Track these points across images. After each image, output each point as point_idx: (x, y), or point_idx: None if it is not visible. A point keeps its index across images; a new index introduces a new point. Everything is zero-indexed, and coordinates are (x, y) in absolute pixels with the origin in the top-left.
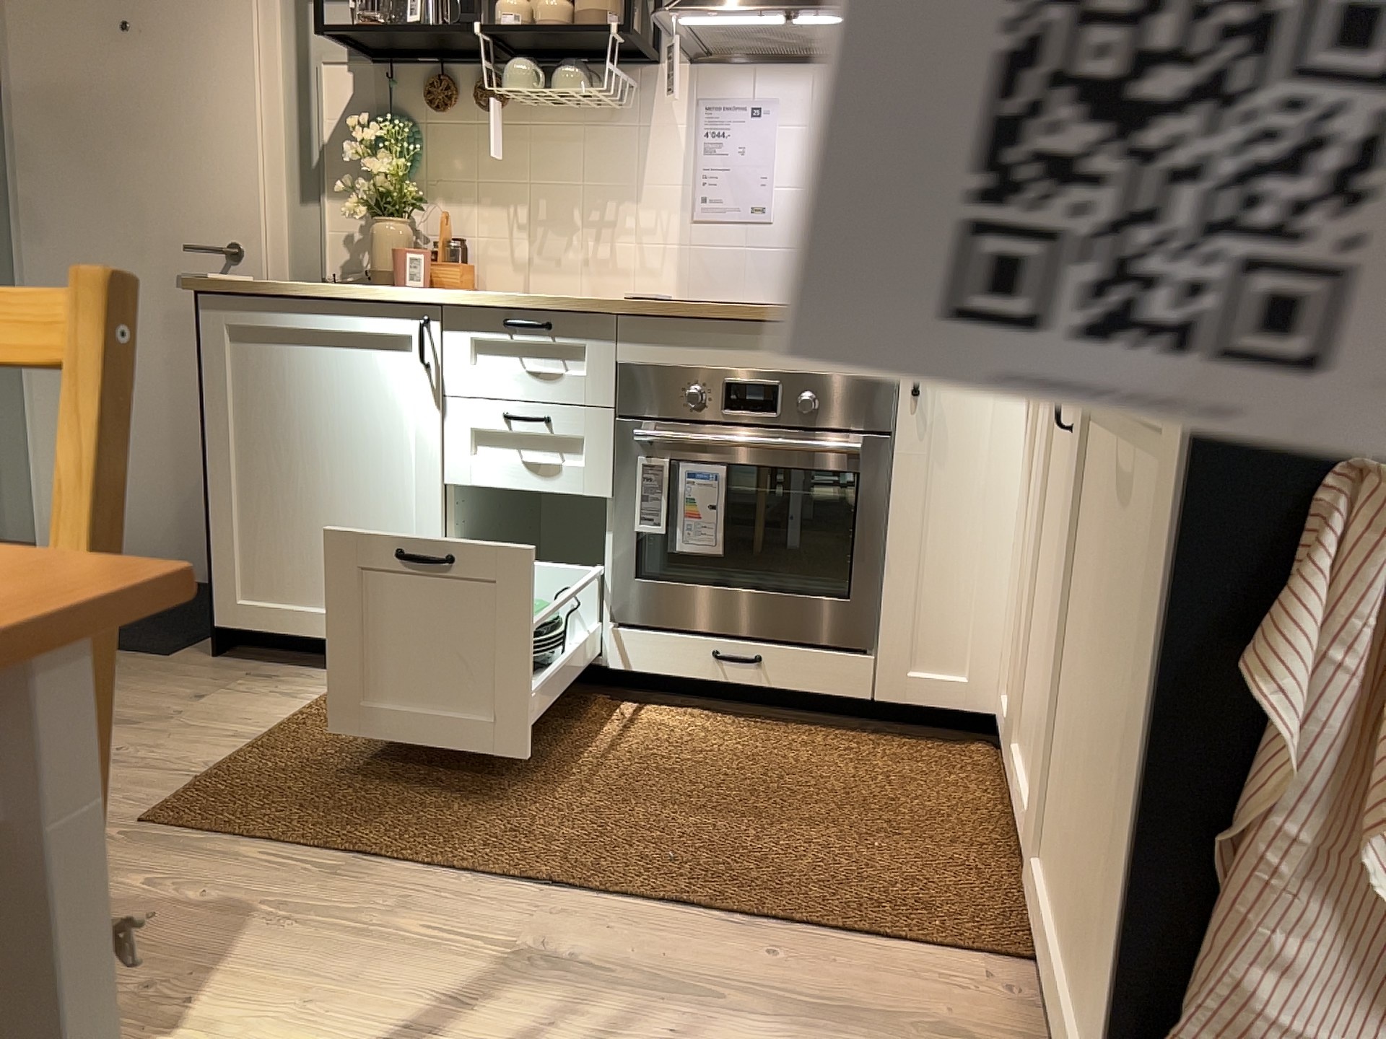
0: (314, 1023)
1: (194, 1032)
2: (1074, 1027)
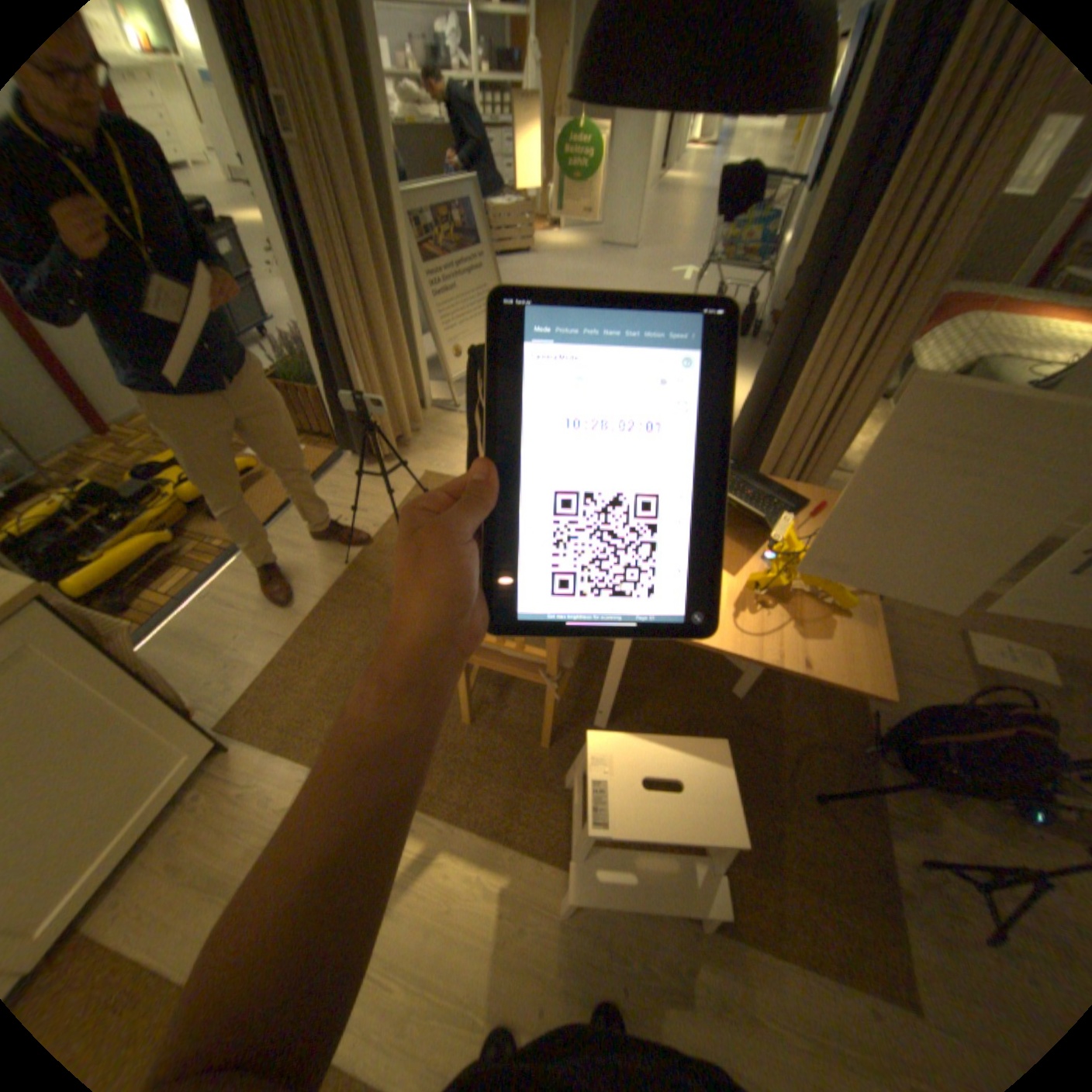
0: (445, 902)
1: (494, 897)
2: (153, 793)
